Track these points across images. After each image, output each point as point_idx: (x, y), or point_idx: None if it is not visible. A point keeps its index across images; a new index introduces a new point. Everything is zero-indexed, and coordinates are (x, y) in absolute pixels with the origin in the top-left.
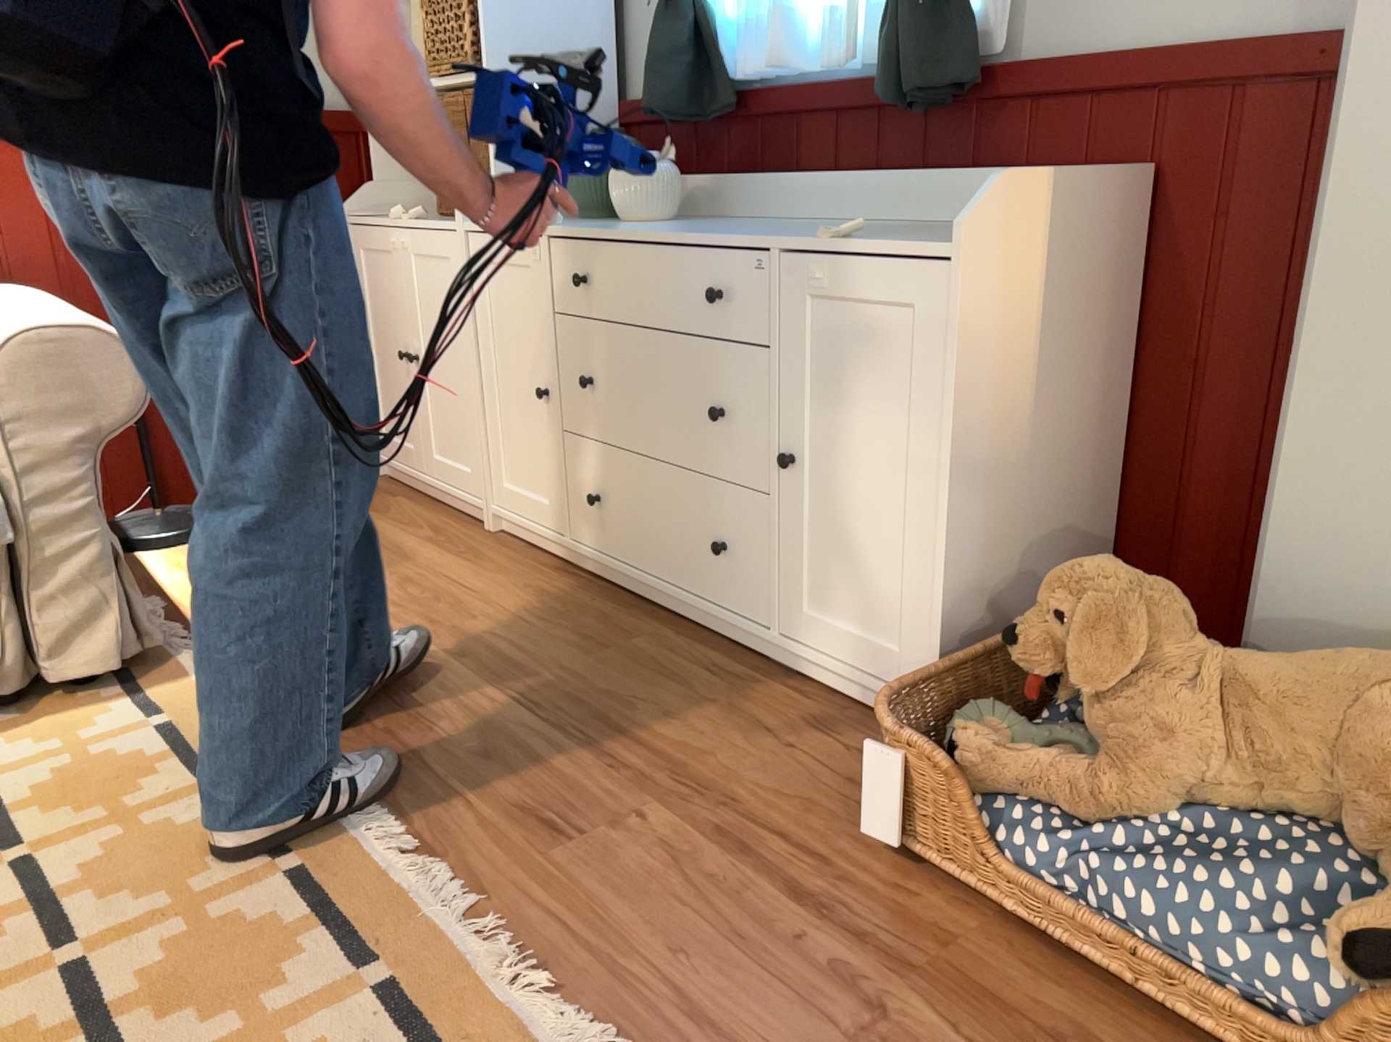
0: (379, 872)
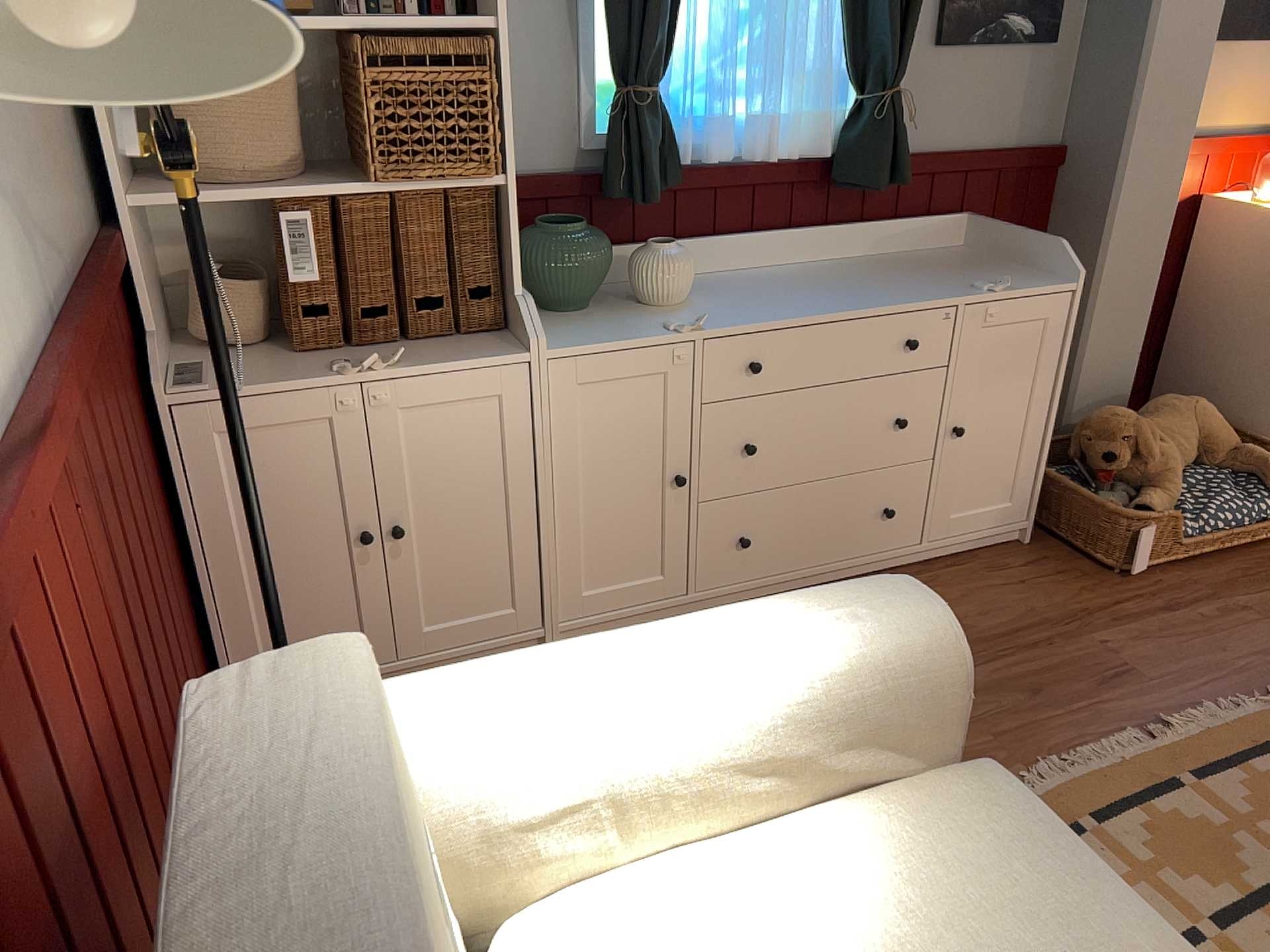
0: (1188, 743)
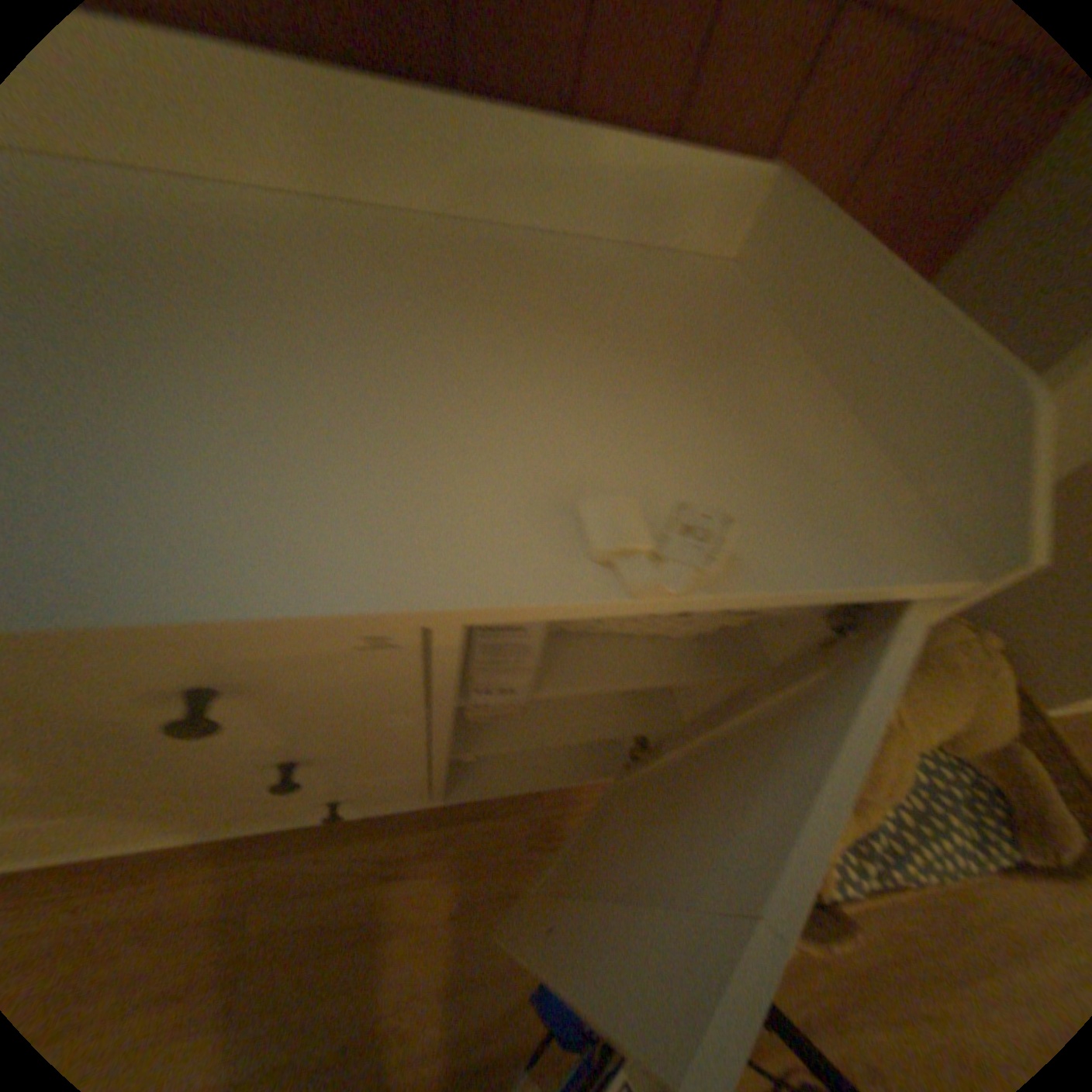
0: None
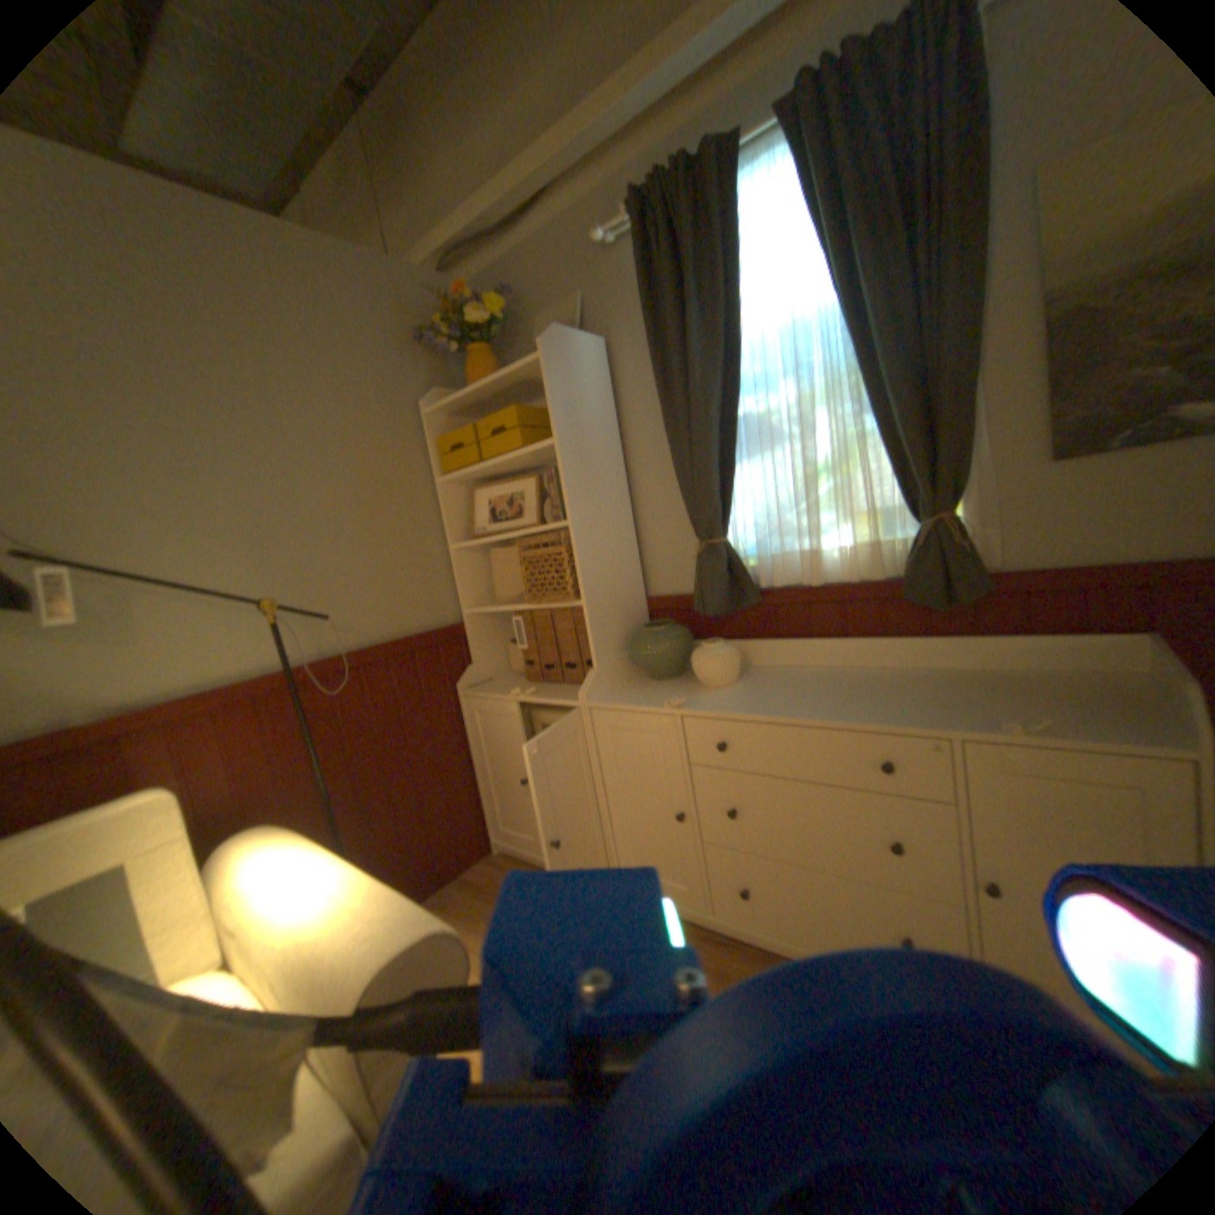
0: None
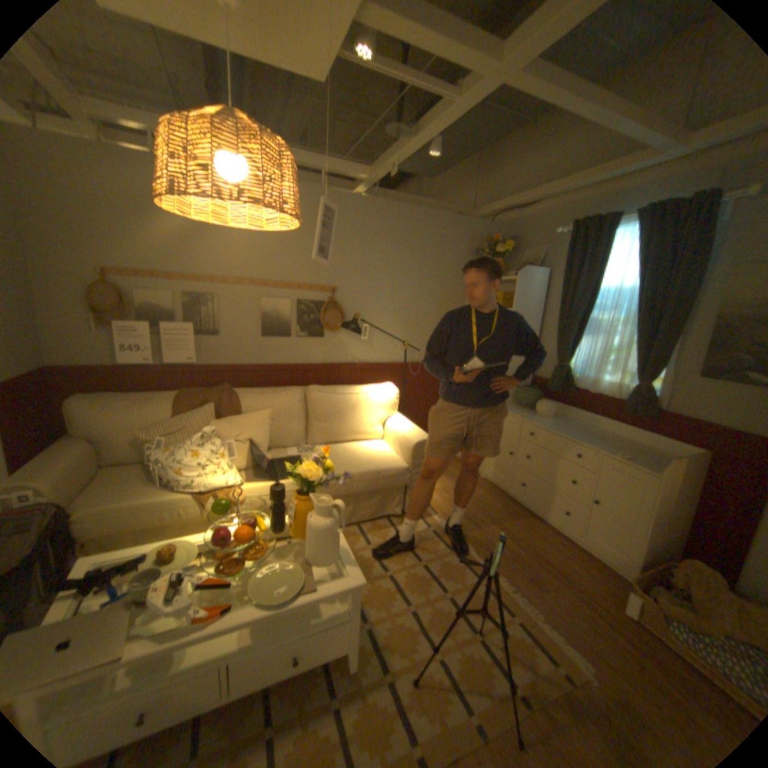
0: (506, 592)
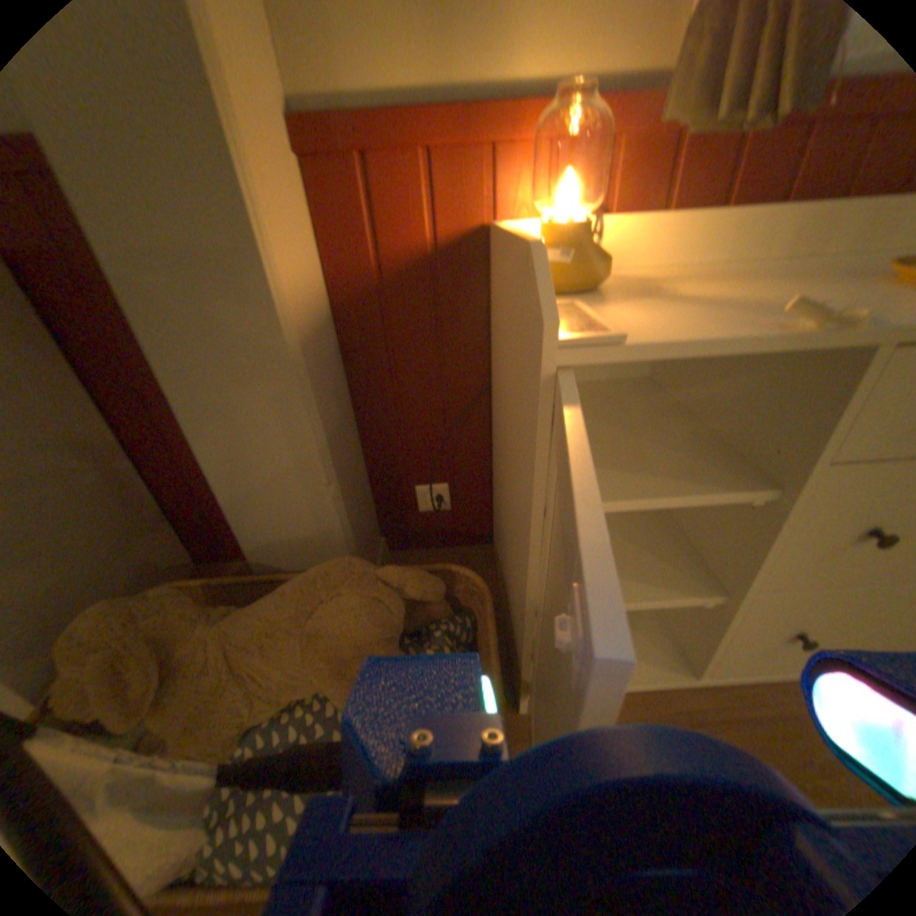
0: None
